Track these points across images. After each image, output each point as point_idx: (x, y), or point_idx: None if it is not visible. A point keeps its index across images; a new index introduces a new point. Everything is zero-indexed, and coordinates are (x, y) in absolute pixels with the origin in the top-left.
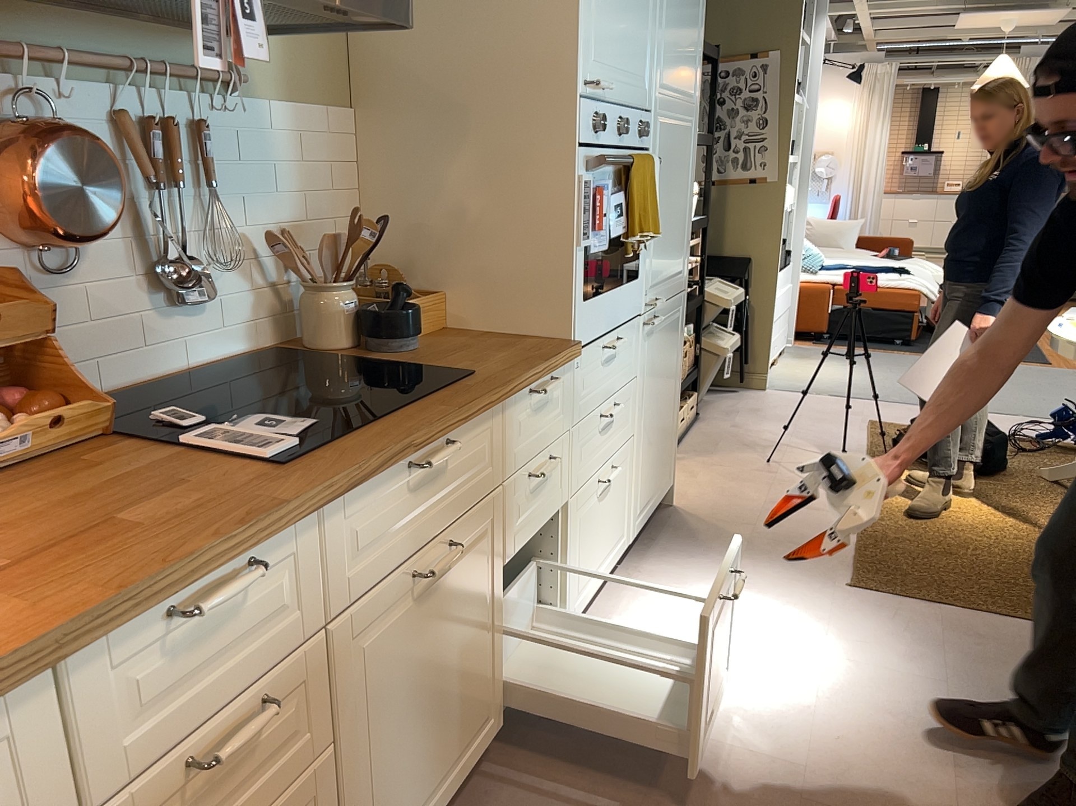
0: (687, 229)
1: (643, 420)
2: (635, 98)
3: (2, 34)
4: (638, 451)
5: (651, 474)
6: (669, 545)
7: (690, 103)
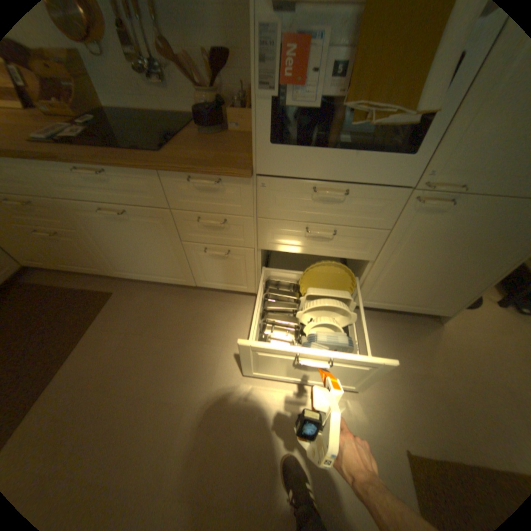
0: None
1: (392, 259)
2: None
3: None
4: (377, 272)
5: (401, 293)
6: (388, 329)
7: None
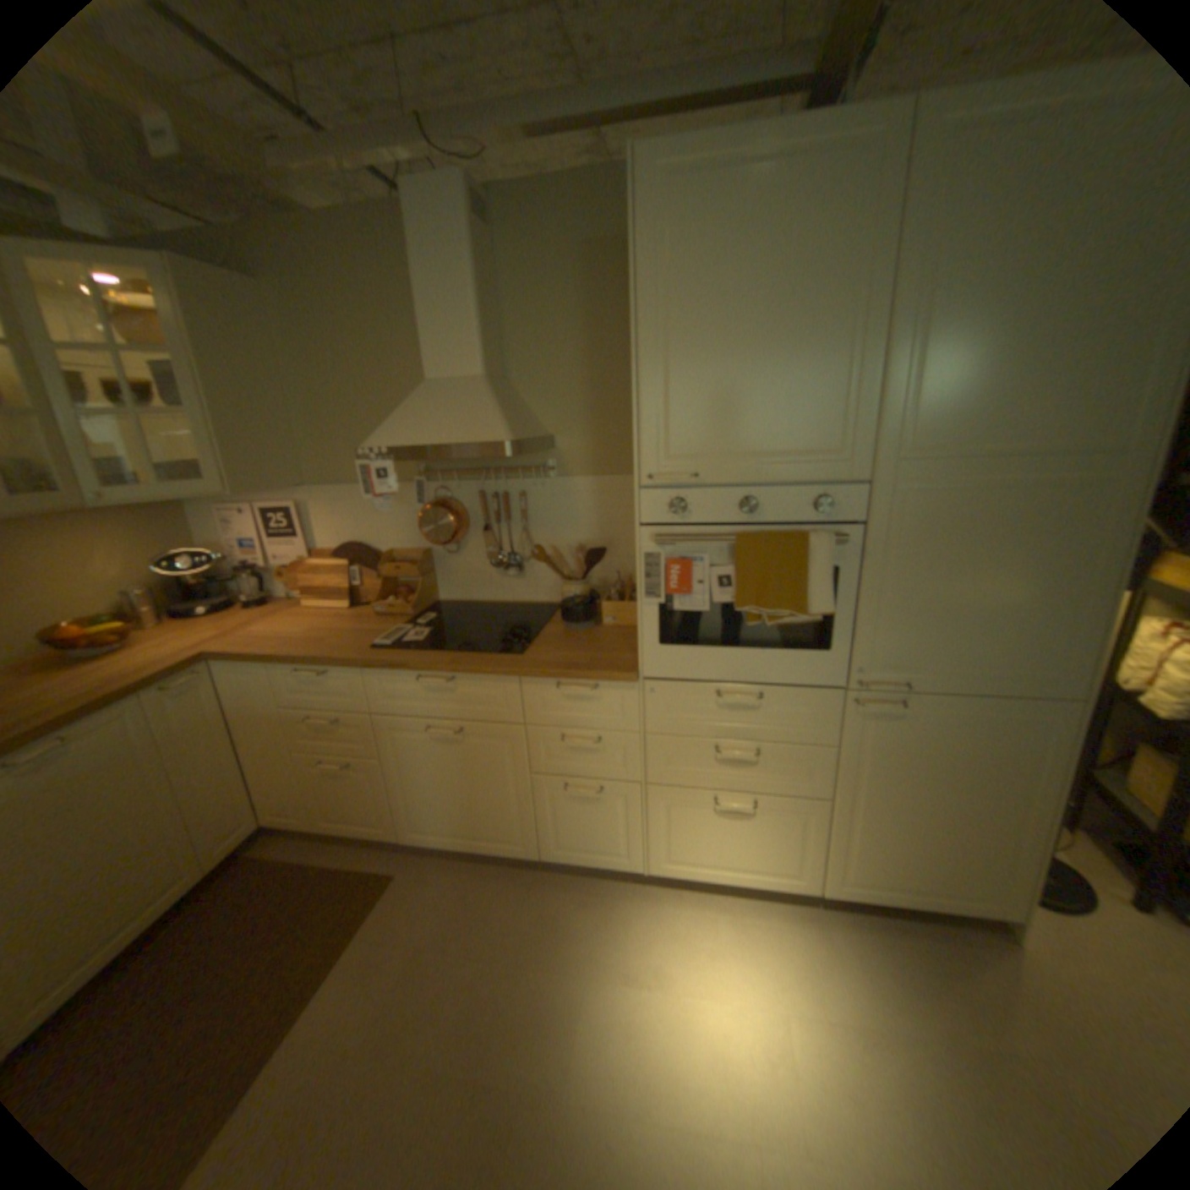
0: (1081, 621)
1: (860, 797)
2: (798, 472)
3: (441, 467)
4: (844, 822)
5: (902, 866)
6: (907, 954)
7: (1085, 452)
